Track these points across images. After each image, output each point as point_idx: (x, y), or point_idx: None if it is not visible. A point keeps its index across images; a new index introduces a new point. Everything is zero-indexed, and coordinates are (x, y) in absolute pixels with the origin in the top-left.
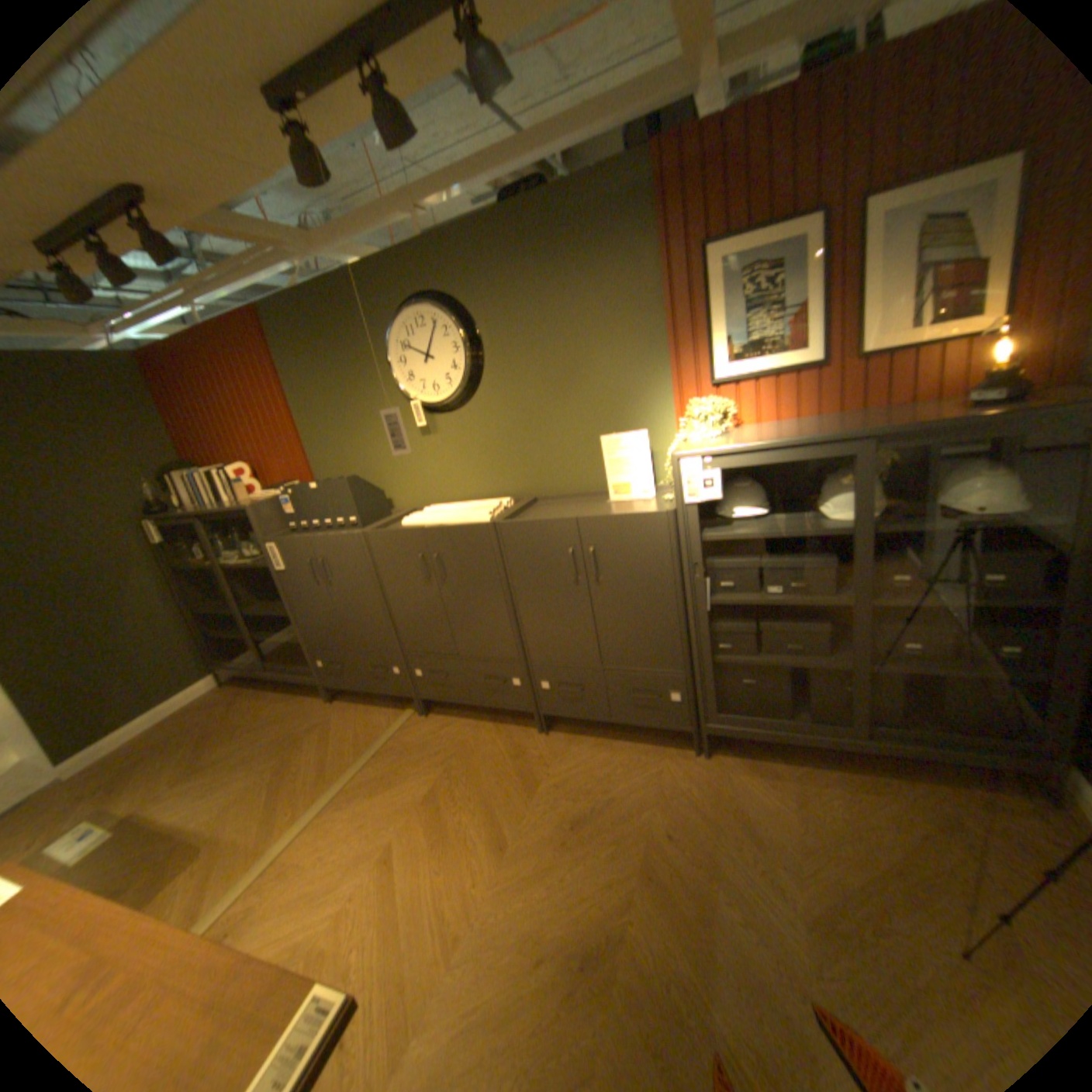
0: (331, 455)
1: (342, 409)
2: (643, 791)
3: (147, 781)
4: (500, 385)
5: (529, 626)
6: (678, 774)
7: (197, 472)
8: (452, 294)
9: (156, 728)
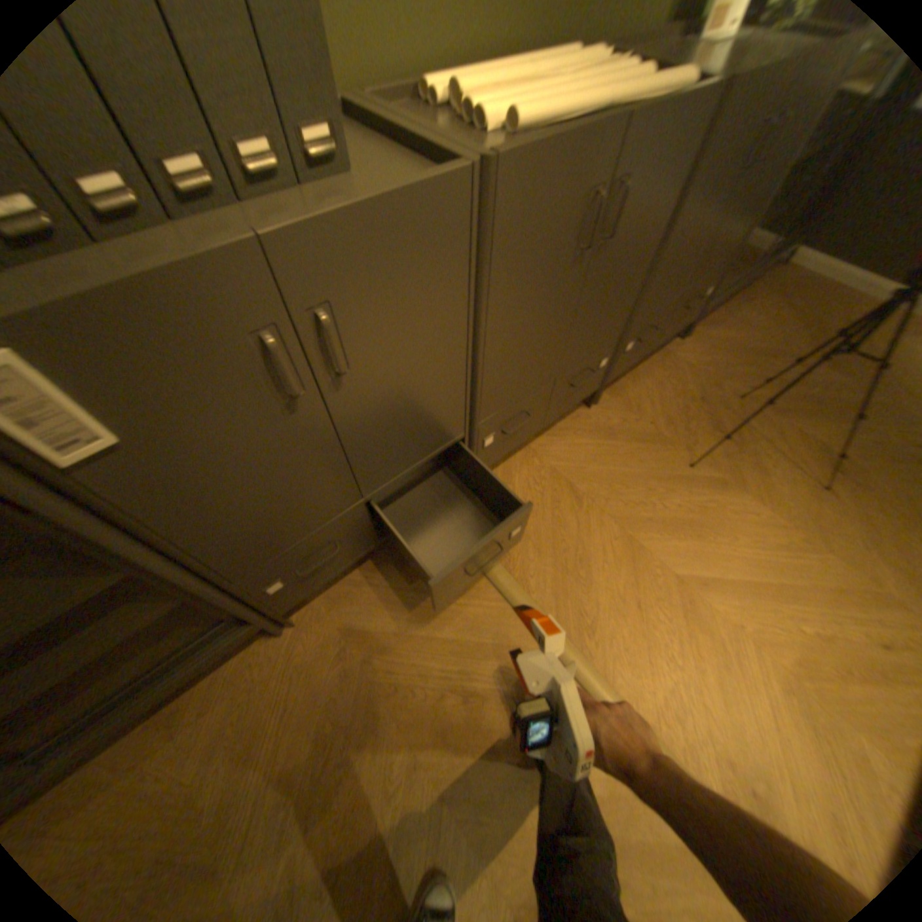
0: None
1: None
2: (700, 379)
3: None
4: None
5: (660, 272)
6: (693, 356)
7: None
8: None
9: None
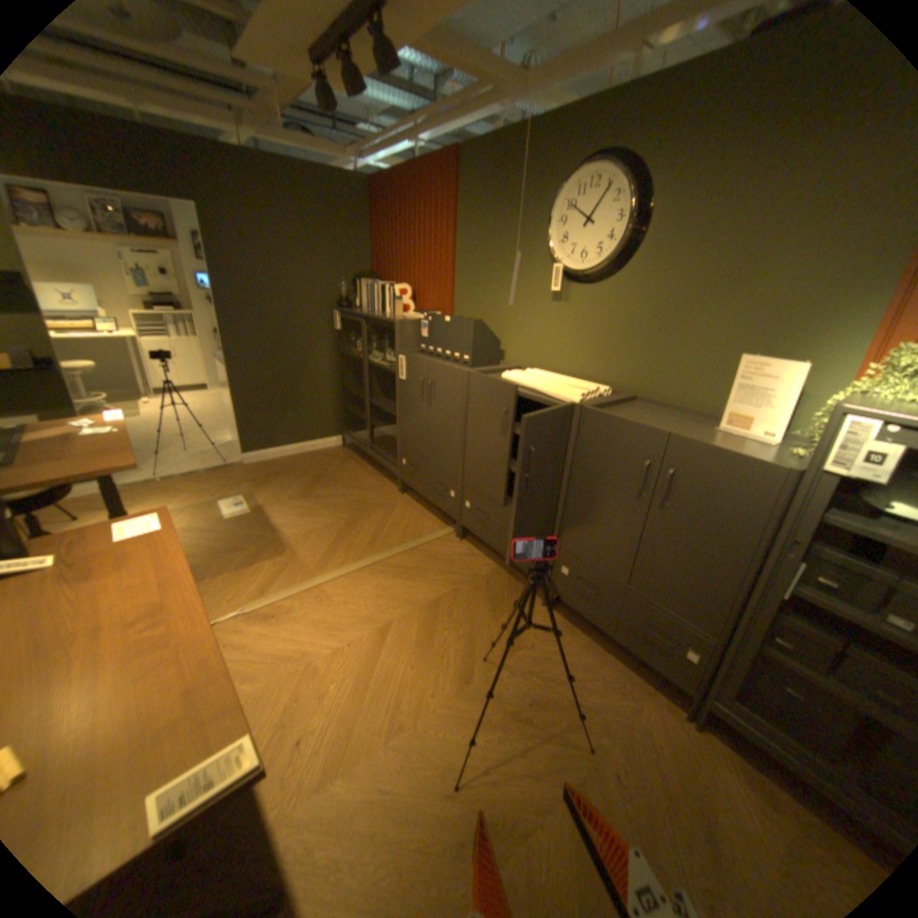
0: (473, 298)
1: (496, 258)
2: (615, 716)
3: (282, 488)
4: (652, 267)
5: (575, 513)
6: (660, 725)
7: (379, 284)
8: (643, 154)
9: (301, 456)
